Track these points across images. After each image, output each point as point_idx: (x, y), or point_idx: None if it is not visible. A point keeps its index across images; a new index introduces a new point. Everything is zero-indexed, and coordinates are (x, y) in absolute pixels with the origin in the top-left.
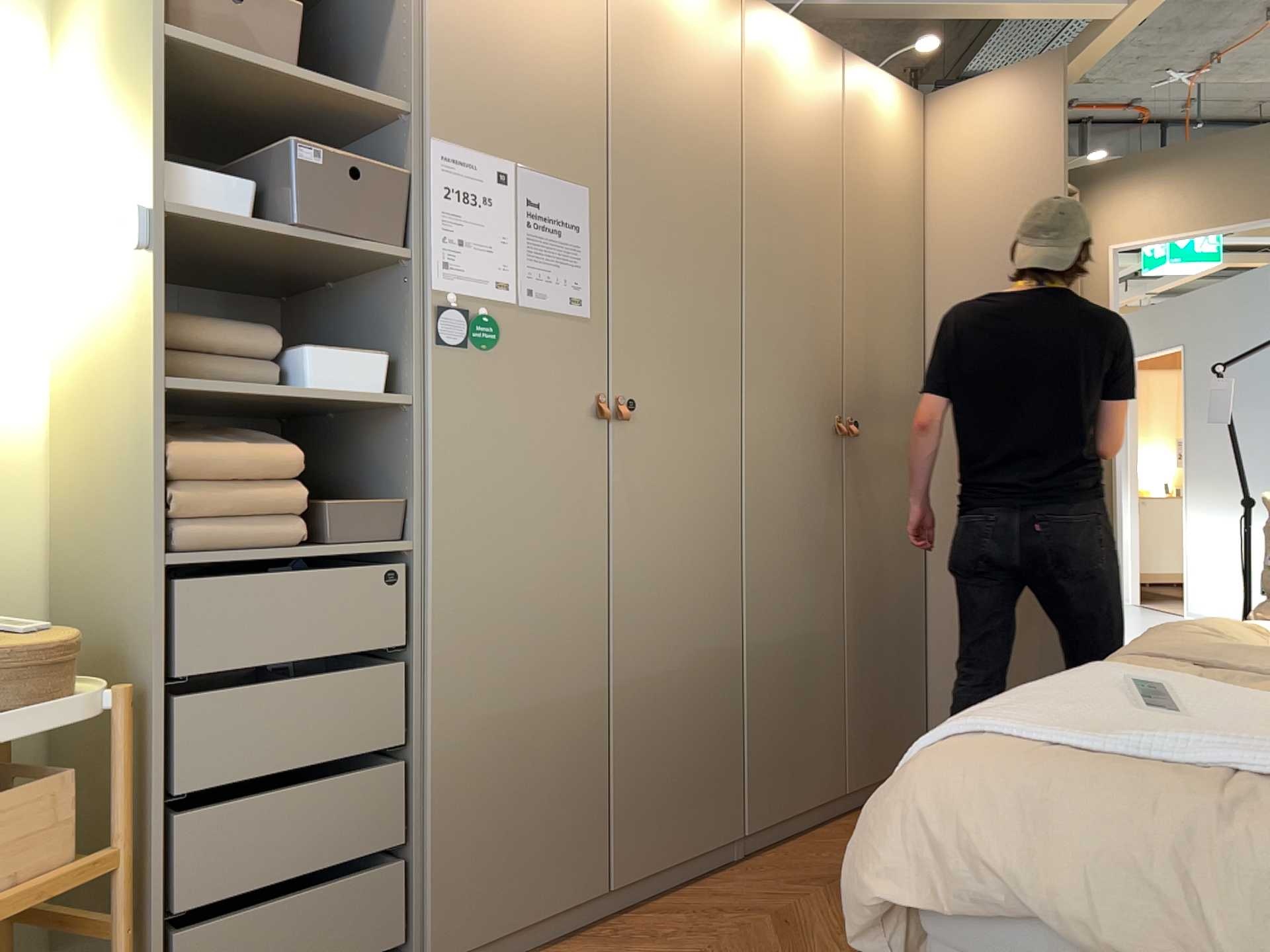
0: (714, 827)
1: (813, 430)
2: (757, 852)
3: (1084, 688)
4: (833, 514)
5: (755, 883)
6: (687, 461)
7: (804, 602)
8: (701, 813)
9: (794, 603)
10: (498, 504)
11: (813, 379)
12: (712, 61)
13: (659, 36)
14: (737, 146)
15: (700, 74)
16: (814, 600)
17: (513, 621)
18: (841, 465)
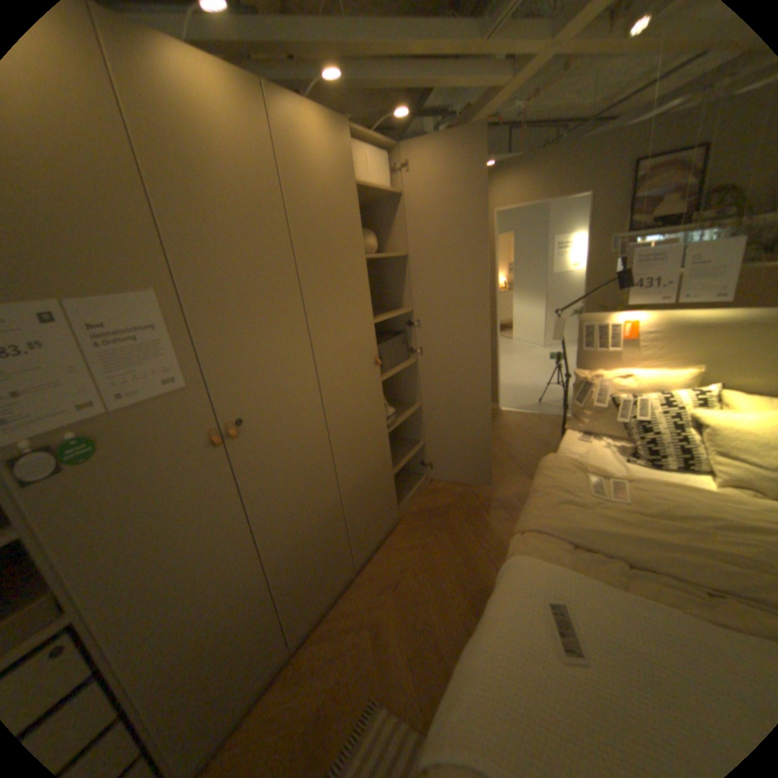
0: (338, 579)
1: (361, 371)
2: (361, 566)
3: (523, 622)
4: (377, 406)
5: (360, 597)
6: (287, 431)
7: (367, 455)
8: (330, 579)
9: (362, 460)
10: (145, 545)
11: (357, 344)
12: (245, 151)
13: (188, 138)
14: (280, 216)
15: (236, 165)
16: (372, 451)
17: (184, 594)
18: (378, 378)
